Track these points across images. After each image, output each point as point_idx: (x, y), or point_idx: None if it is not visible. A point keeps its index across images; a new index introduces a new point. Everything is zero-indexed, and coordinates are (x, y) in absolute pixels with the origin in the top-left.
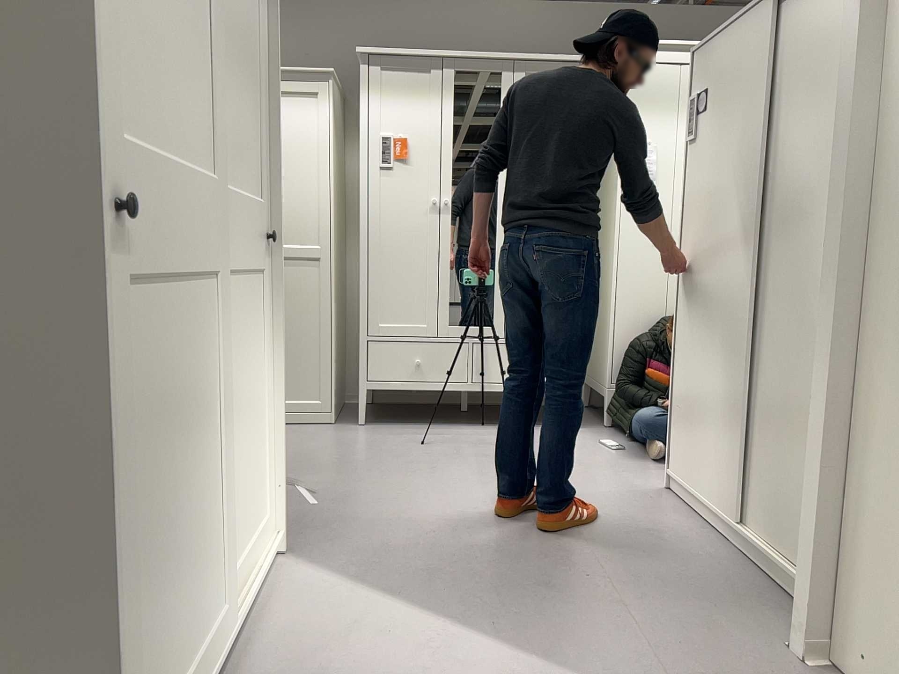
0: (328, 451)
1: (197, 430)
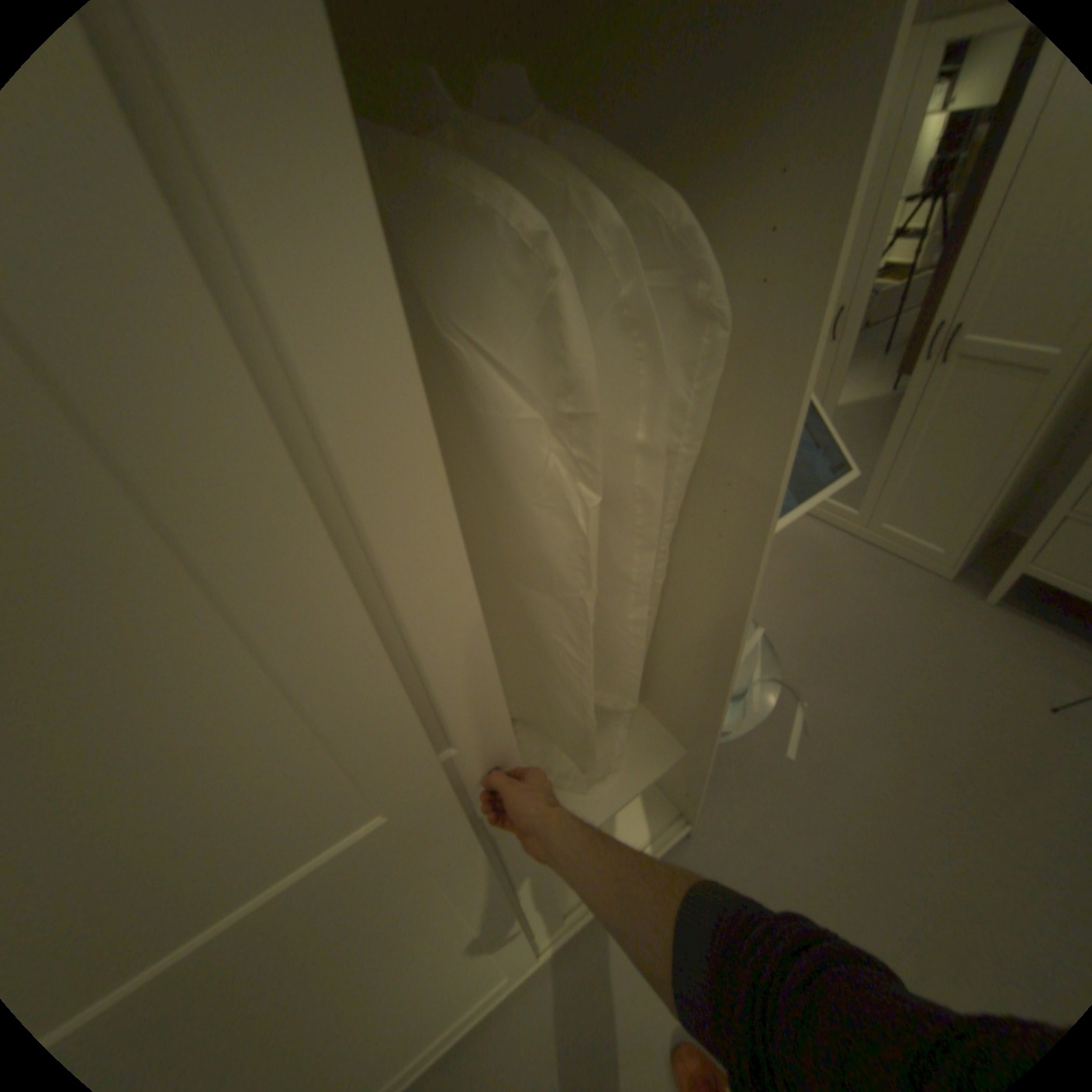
0: (898, 643)
1: (410, 973)
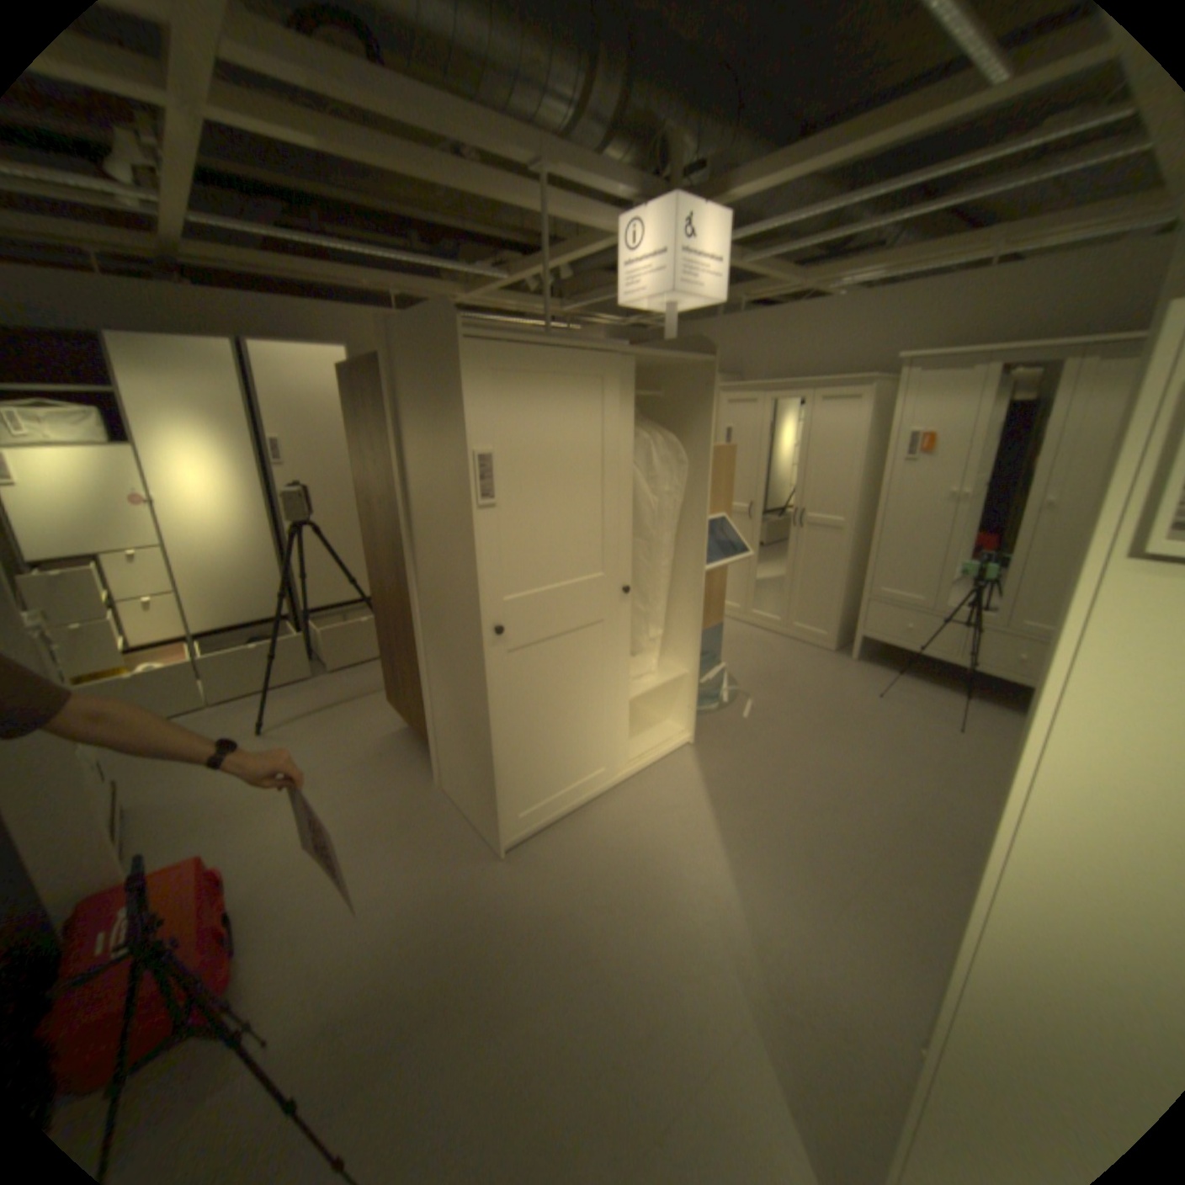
0: (804, 676)
1: (584, 690)
